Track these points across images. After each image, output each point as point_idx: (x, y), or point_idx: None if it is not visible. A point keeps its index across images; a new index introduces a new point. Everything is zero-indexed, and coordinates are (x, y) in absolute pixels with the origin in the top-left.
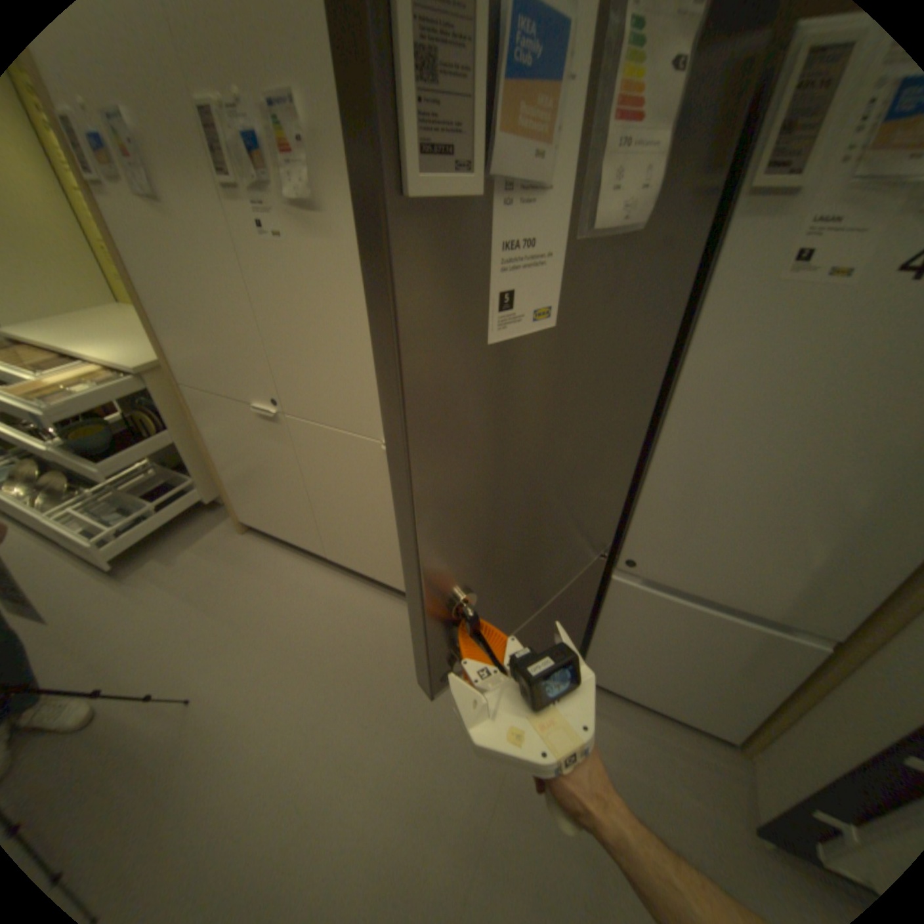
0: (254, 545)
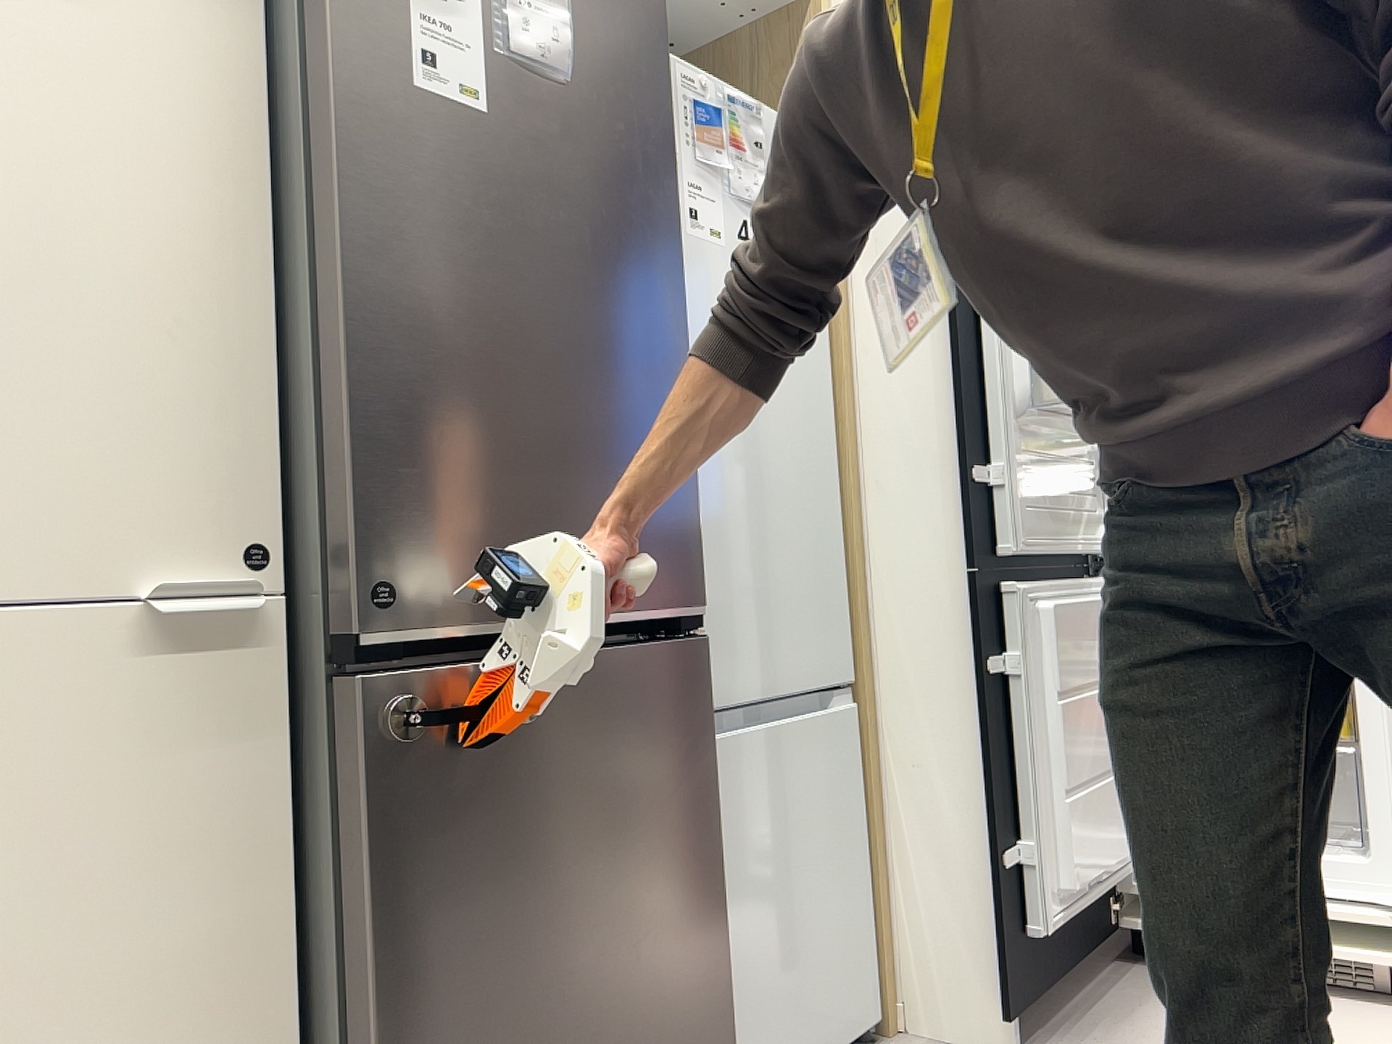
0: None
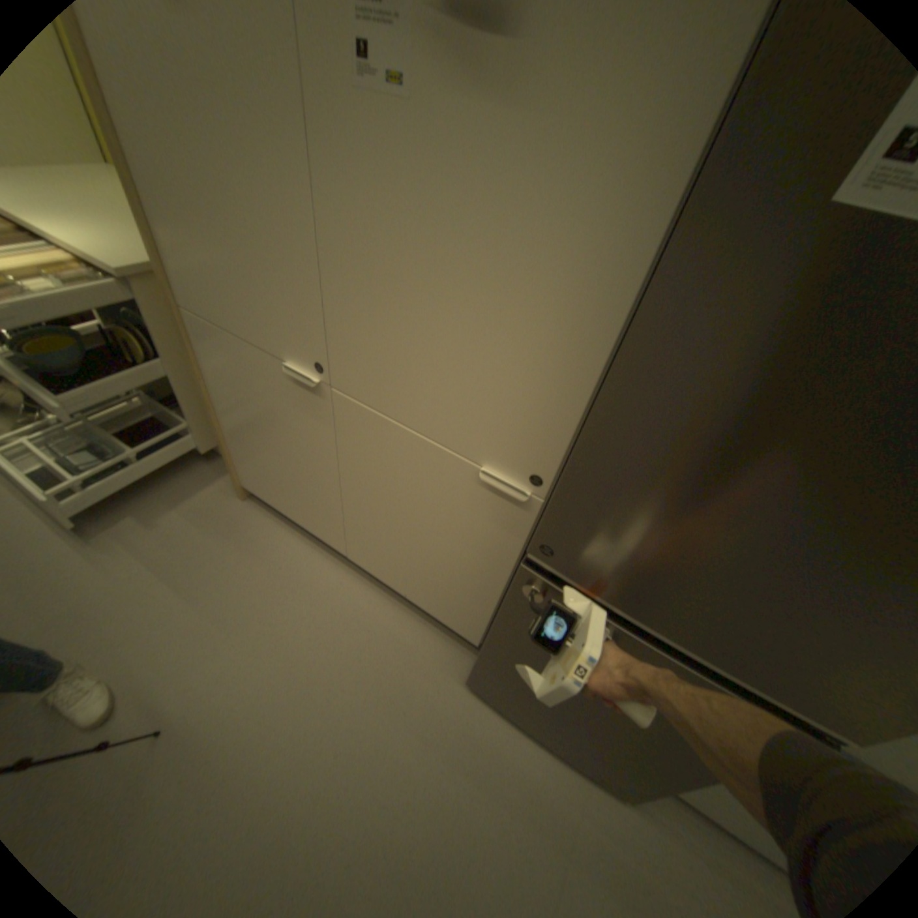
0: (257, 518)
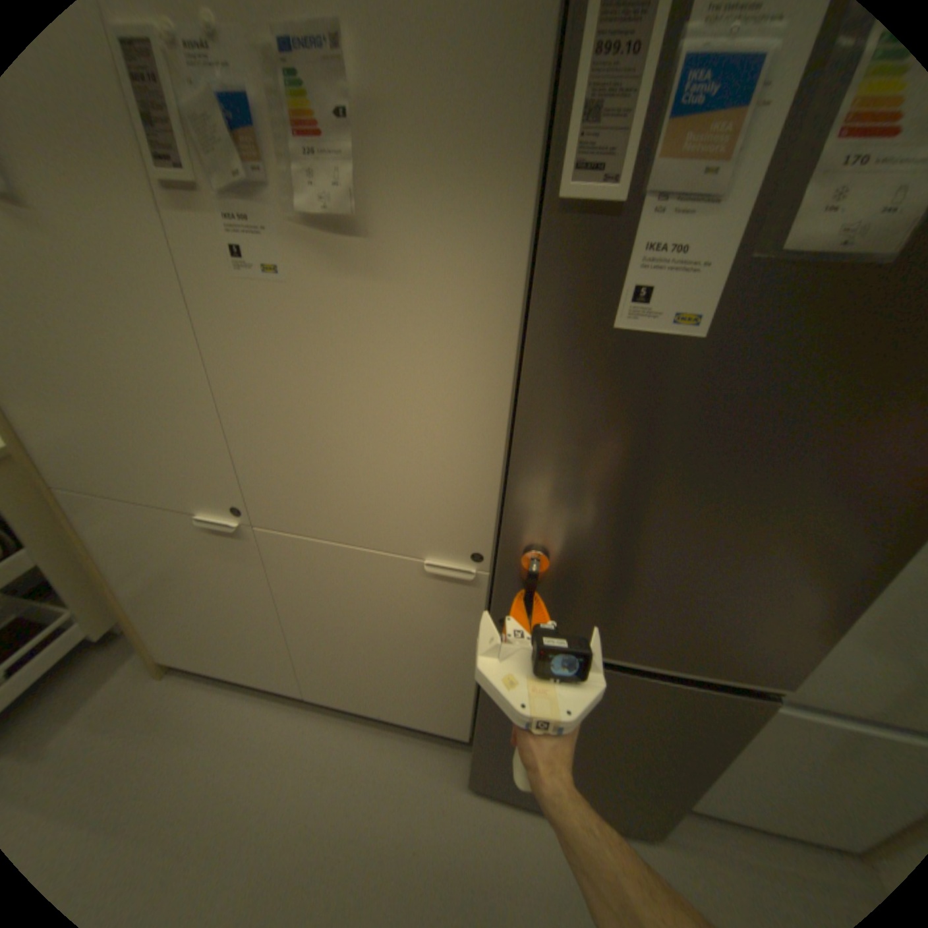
0: (182, 694)
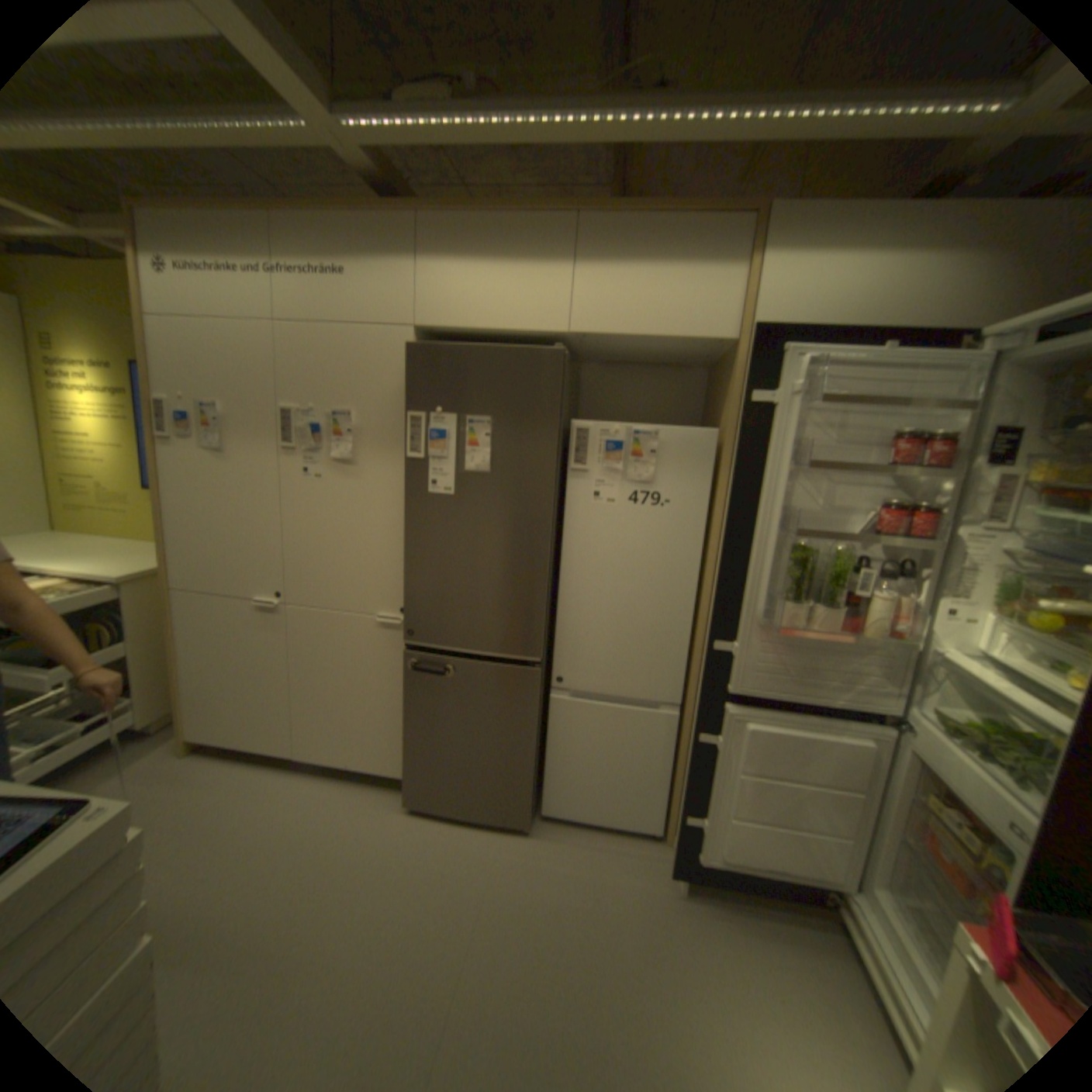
0: (201, 765)
